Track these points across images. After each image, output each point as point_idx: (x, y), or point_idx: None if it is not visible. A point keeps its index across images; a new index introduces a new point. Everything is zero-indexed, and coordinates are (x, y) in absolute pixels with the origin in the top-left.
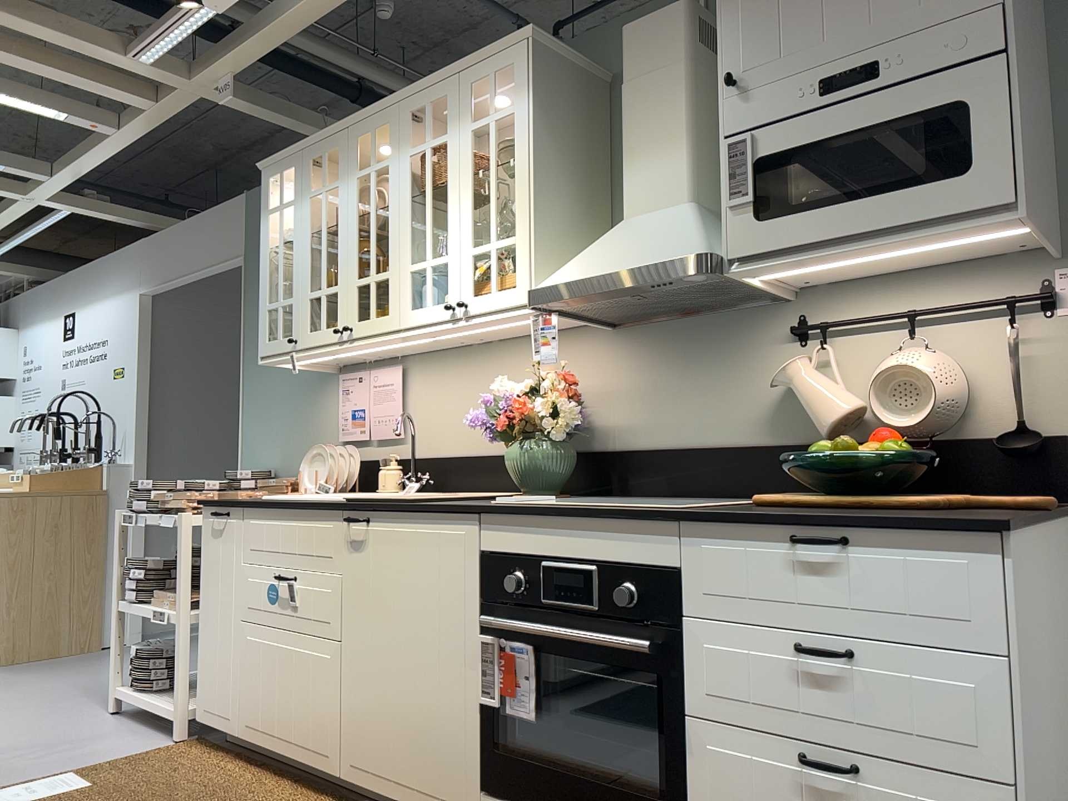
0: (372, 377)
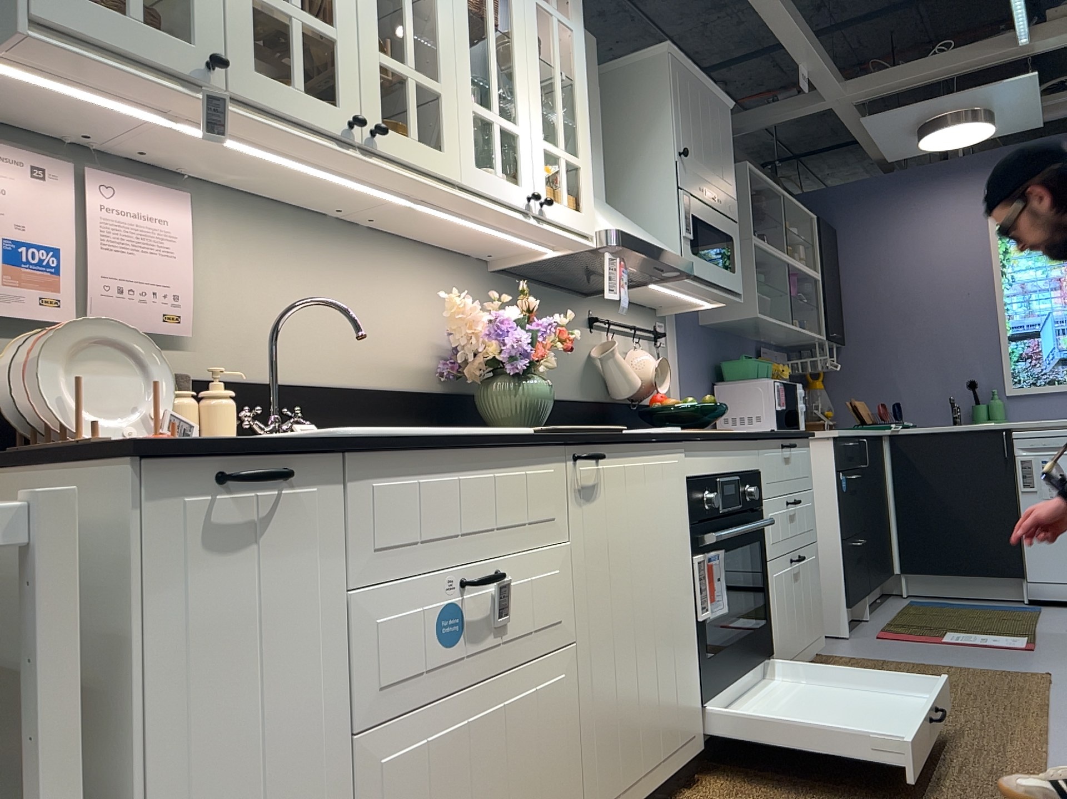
0: (98, 185)
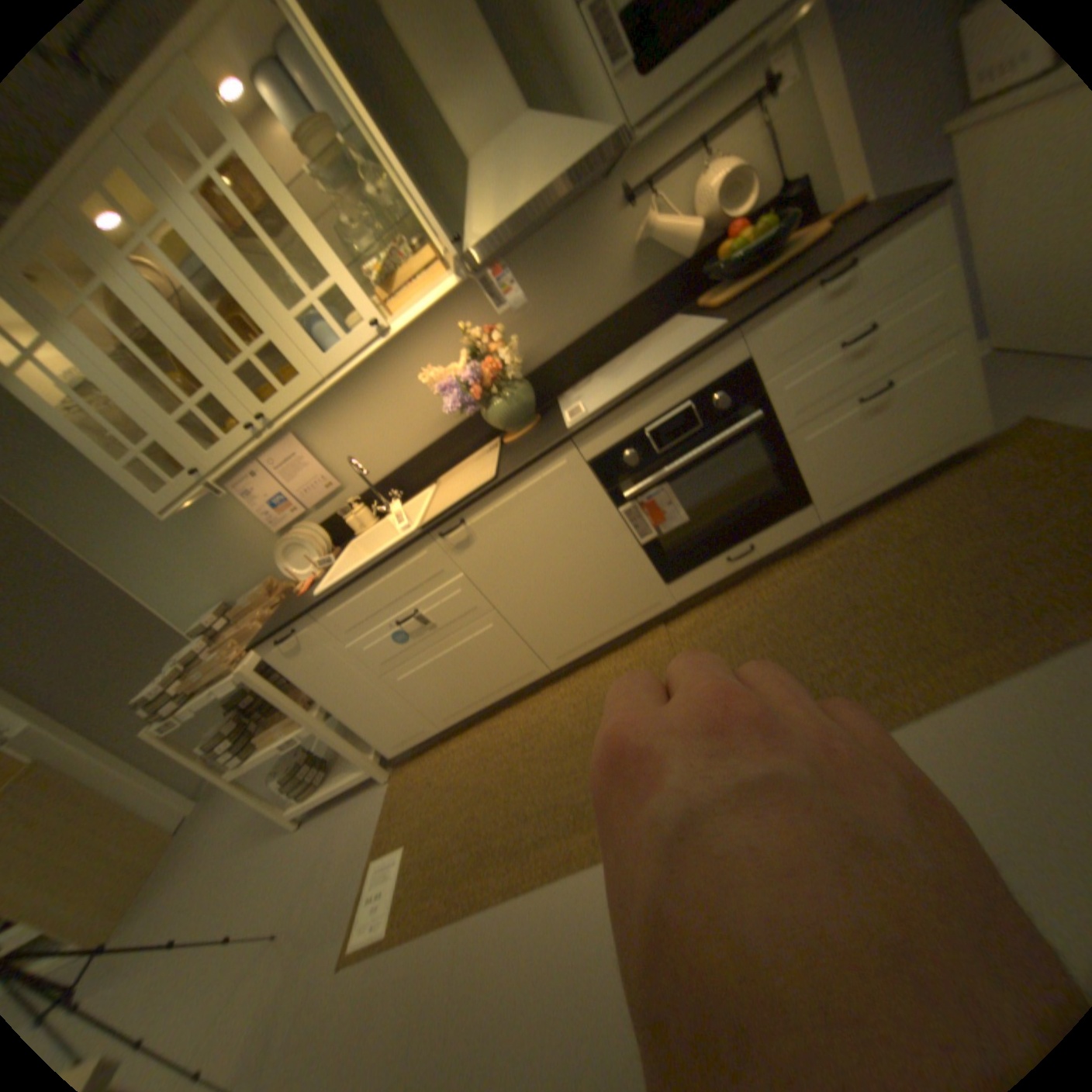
0: (267, 461)
